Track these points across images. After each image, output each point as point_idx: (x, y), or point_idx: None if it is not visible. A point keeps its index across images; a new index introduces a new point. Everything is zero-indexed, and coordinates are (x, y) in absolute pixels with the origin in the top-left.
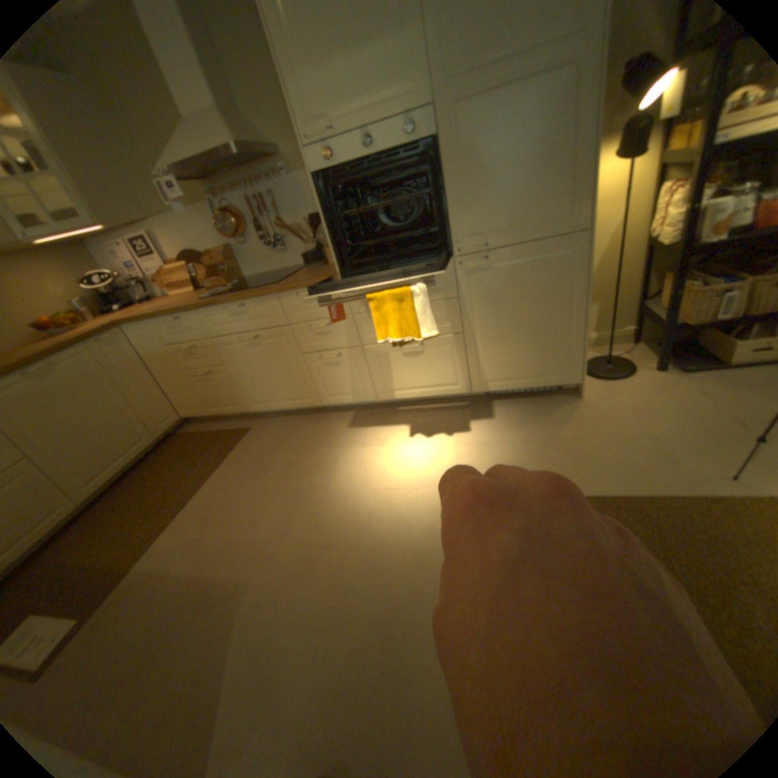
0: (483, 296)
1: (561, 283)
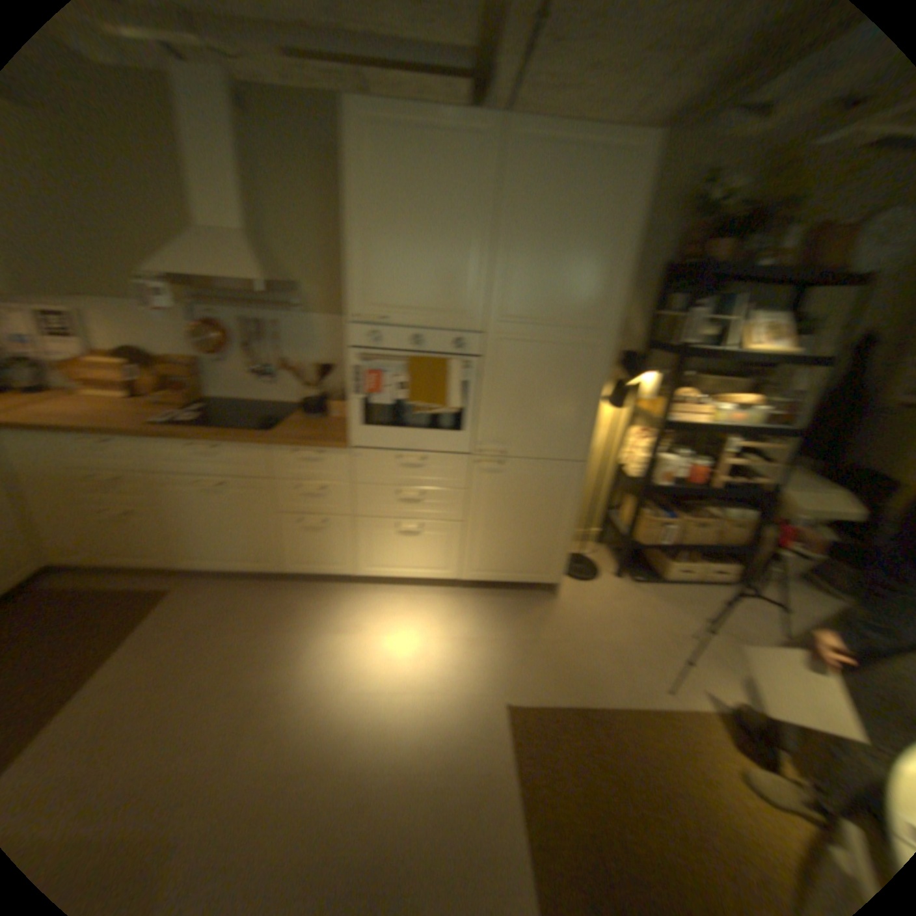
0: (493, 494)
1: (559, 498)
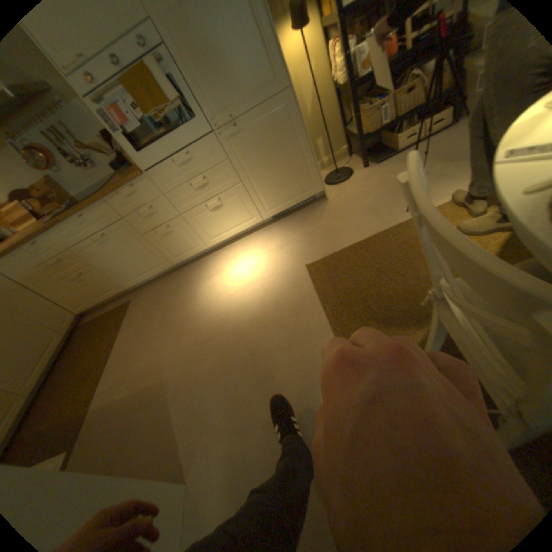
0: (244, 153)
1: (288, 128)
